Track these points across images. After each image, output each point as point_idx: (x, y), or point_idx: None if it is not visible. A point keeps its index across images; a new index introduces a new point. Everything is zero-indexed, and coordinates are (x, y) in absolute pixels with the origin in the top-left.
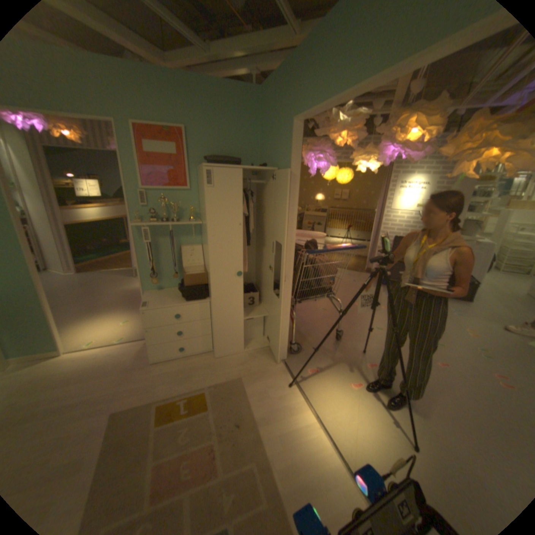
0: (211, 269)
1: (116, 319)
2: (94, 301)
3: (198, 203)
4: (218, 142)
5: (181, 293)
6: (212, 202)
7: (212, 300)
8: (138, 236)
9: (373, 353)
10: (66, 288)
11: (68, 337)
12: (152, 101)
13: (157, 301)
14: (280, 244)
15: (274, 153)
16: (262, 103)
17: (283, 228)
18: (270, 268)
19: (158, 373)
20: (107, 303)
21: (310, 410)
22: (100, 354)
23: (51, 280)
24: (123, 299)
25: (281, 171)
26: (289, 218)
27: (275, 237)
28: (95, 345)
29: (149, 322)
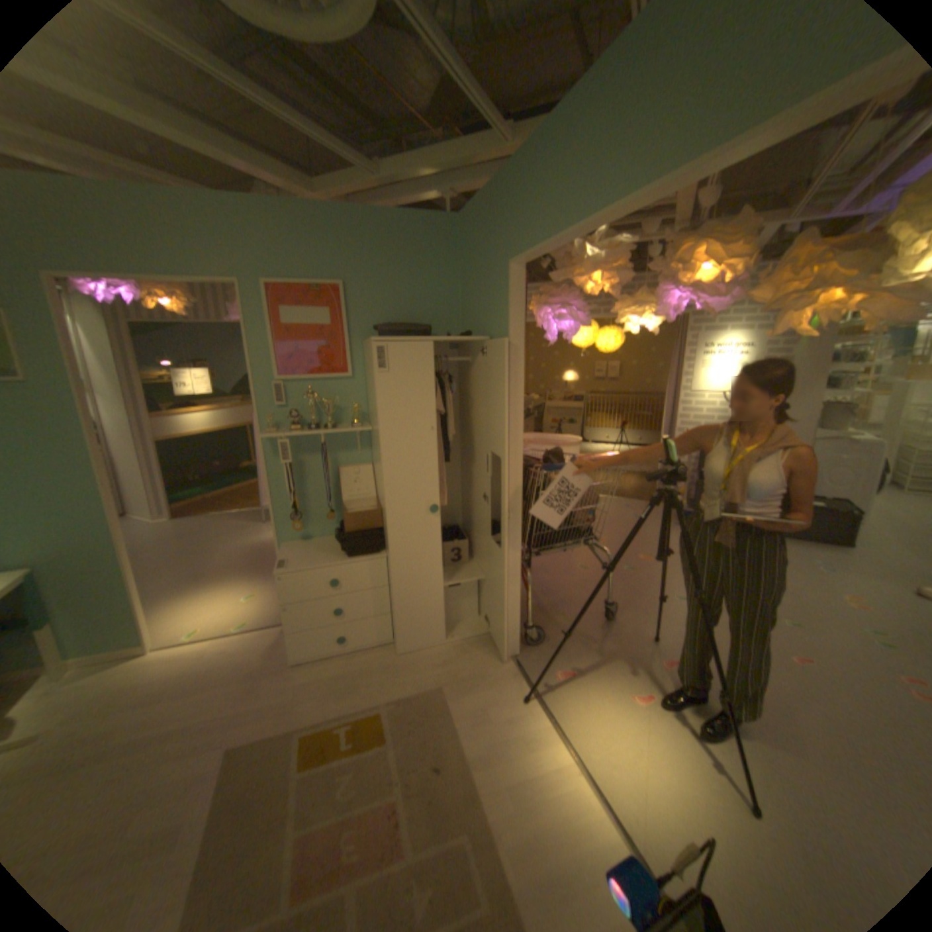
0: (386, 502)
1: (234, 593)
2: (199, 563)
3: (365, 397)
4: (395, 302)
5: (339, 543)
6: (386, 396)
7: (390, 553)
8: (271, 454)
9: (673, 641)
10: (154, 544)
11: (158, 623)
12: (293, 249)
13: (300, 558)
14: (498, 457)
15: (483, 314)
16: (461, 239)
17: (502, 431)
18: (484, 498)
19: (302, 681)
20: (219, 566)
21: (561, 742)
22: (208, 650)
23: (131, 532)
24: (245, 559)
25: (495, 341)
26: (510, 415)
27: (491, 445)
28: (200, 636)
29: (287, 594)
